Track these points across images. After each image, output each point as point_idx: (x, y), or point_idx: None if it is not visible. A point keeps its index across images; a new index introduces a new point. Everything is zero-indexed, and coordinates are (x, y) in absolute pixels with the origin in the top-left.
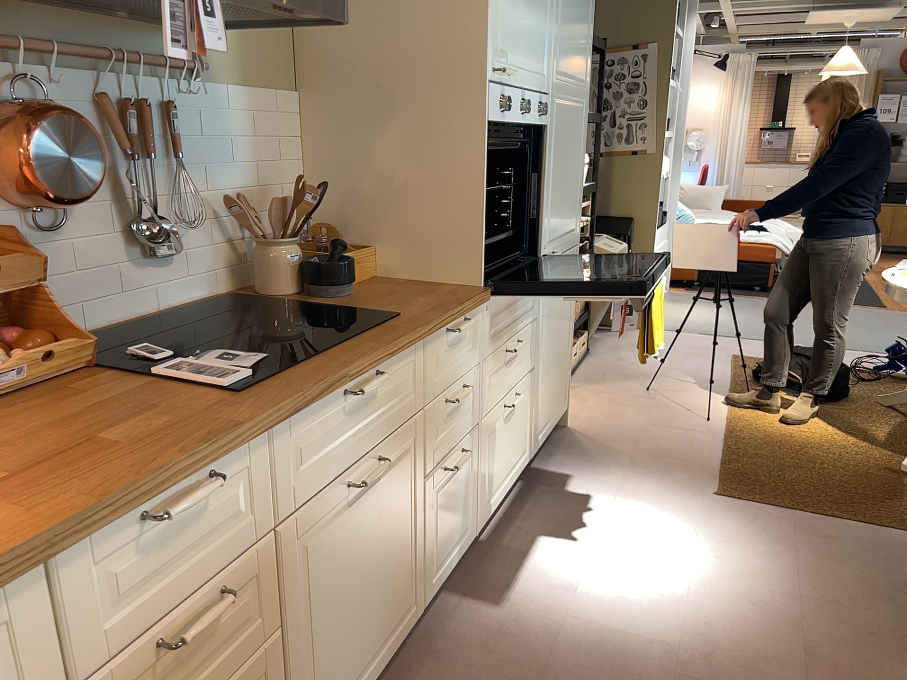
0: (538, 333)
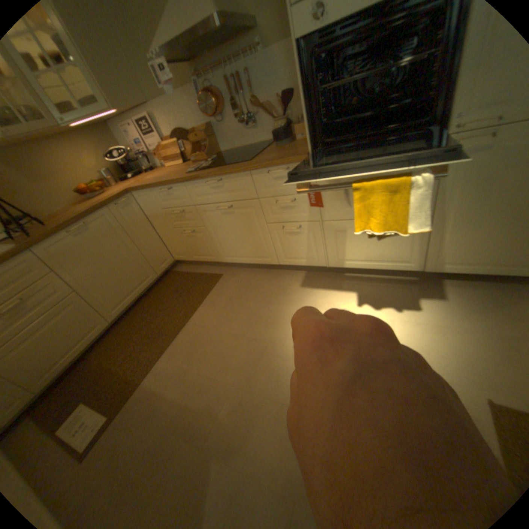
0: (440, 192)
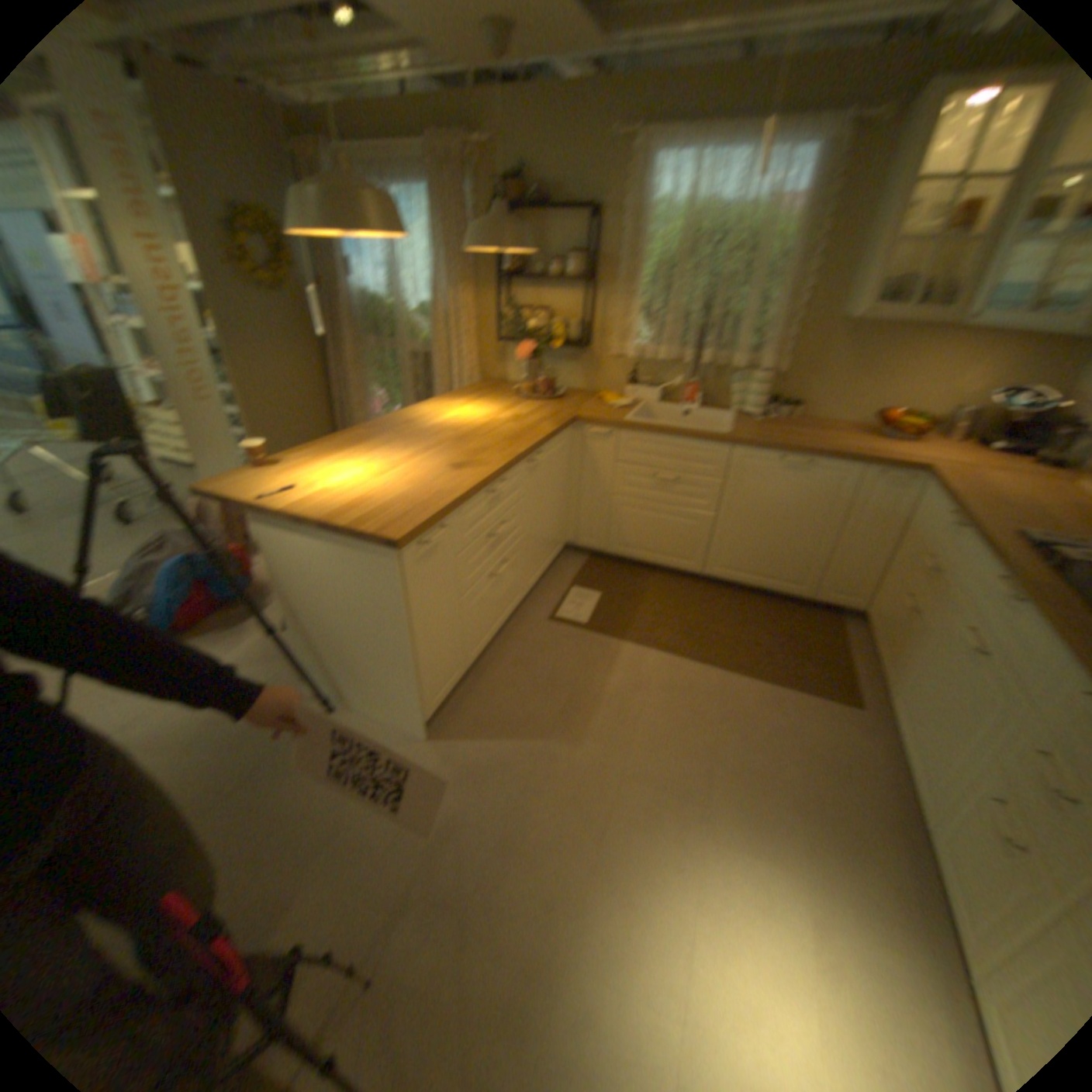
0: None
